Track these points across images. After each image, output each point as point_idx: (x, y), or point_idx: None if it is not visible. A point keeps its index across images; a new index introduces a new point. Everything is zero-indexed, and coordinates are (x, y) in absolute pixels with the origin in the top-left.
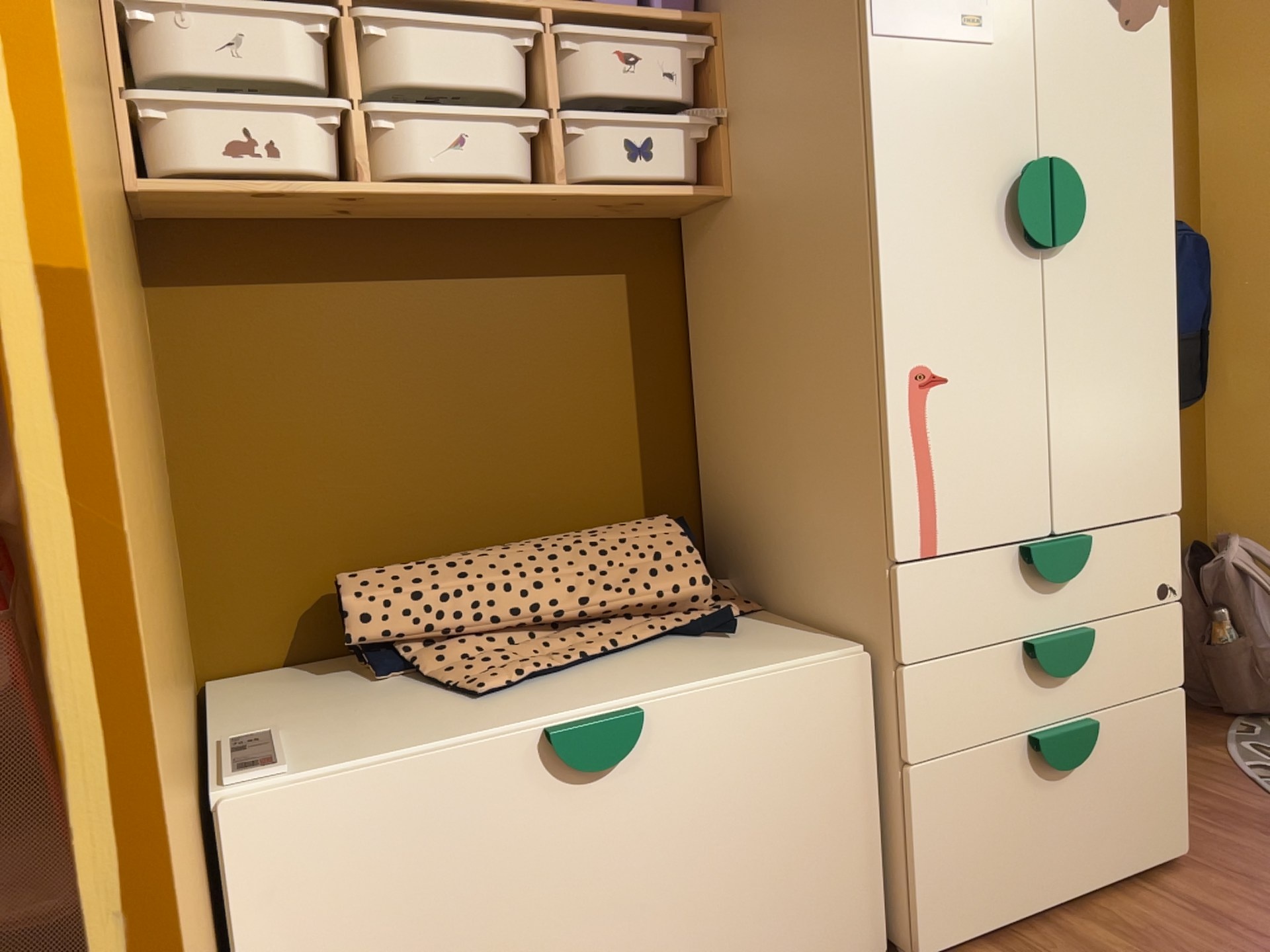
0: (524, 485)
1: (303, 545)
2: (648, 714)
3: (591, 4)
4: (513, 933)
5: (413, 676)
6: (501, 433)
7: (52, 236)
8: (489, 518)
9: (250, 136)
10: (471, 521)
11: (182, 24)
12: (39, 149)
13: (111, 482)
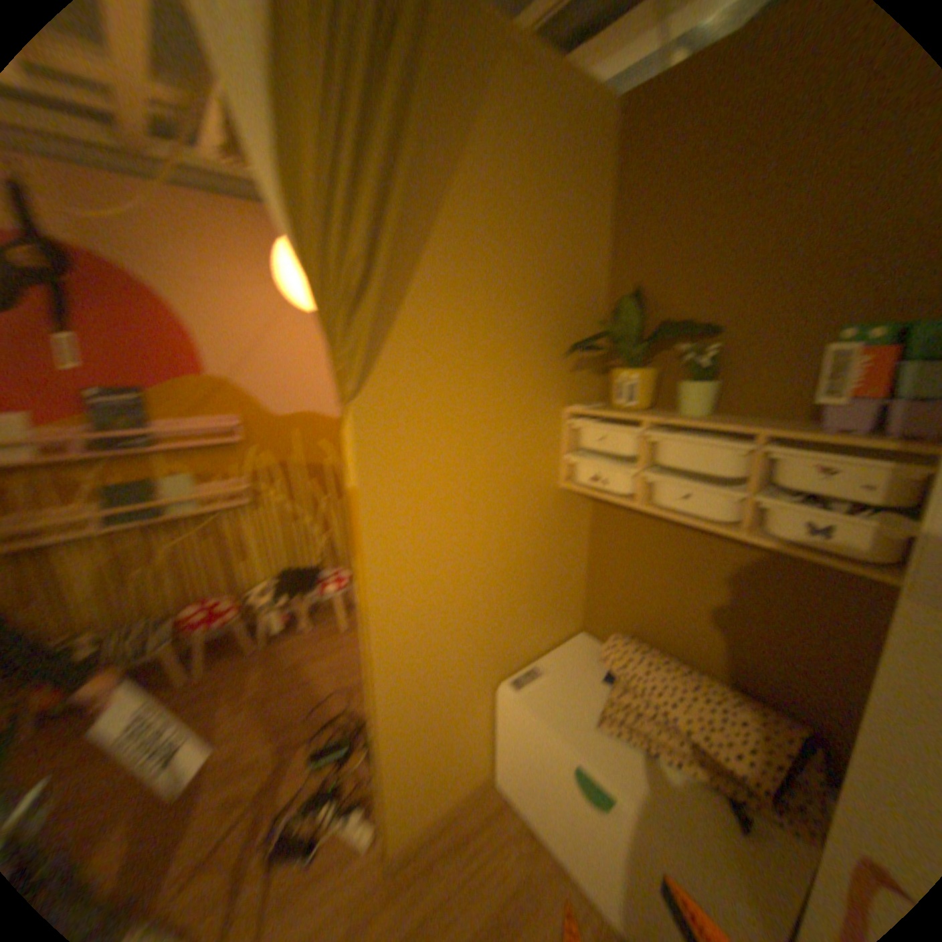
0: (727, 651)
1: (621, 610)
2: (621, 809)
3: (802, 432)
4: (559, 810)
5: (609, 693)
6: (721, 620)
7: (366, 602)
8: (702, 652)
9: (599, 473)
10: (693, 647)
11: (583, 430)
12: (364, 585)
13: (385, 643)
